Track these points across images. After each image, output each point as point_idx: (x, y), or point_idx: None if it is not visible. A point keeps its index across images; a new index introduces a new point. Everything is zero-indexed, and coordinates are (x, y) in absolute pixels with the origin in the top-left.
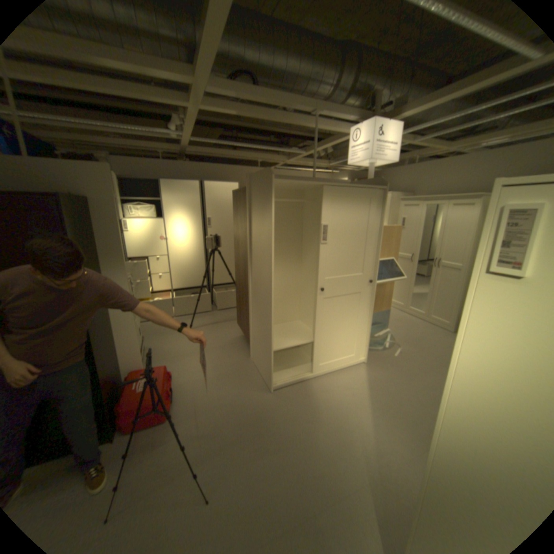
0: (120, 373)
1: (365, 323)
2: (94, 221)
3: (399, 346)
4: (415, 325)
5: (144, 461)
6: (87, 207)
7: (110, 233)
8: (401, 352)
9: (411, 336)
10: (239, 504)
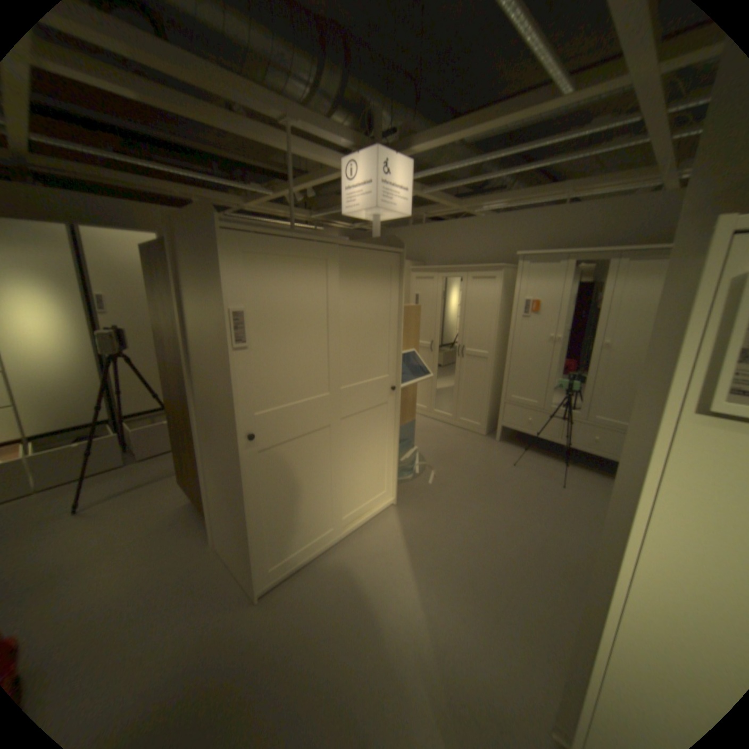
0: None
1: (390, 449)
2: None
3: (430, 467)
4: (443, 433)
5: None
6: None
7: None
8: (434, 477)
9: (442, 450)
10: None
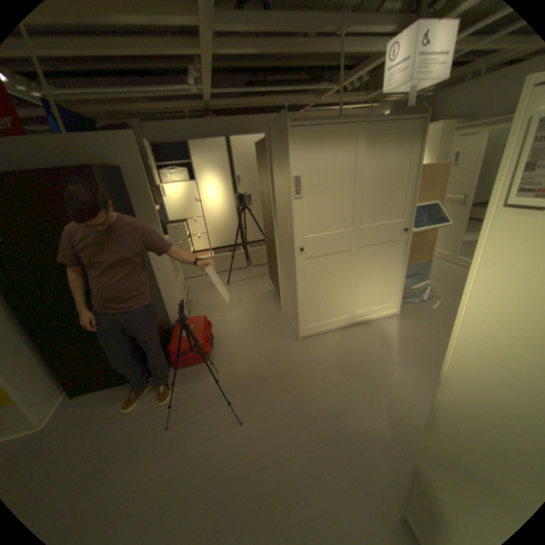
0: (170, 321)
1: (399, 275)
2: (129, 188)
3: (439, 298)
4: (463, 275)
5: (193, 389)
6: (120, 176)
7: (144, 199)
8: (440, 304)
9: (456, 288)
10: (268, 428)
